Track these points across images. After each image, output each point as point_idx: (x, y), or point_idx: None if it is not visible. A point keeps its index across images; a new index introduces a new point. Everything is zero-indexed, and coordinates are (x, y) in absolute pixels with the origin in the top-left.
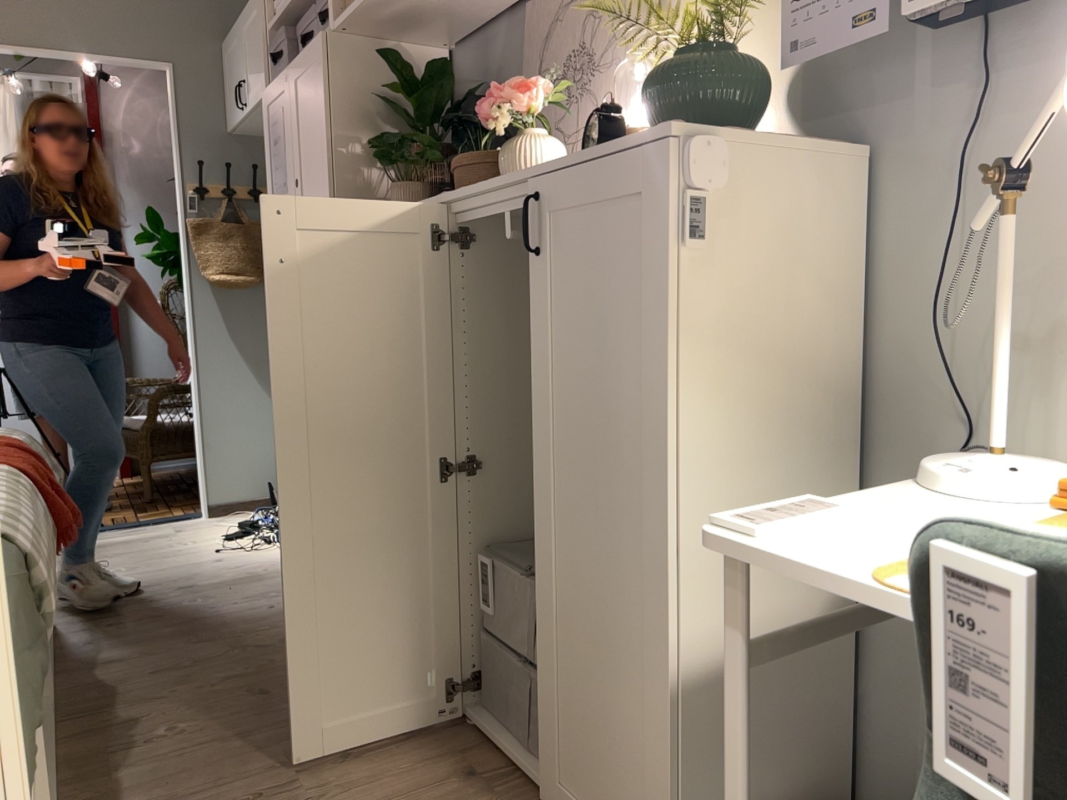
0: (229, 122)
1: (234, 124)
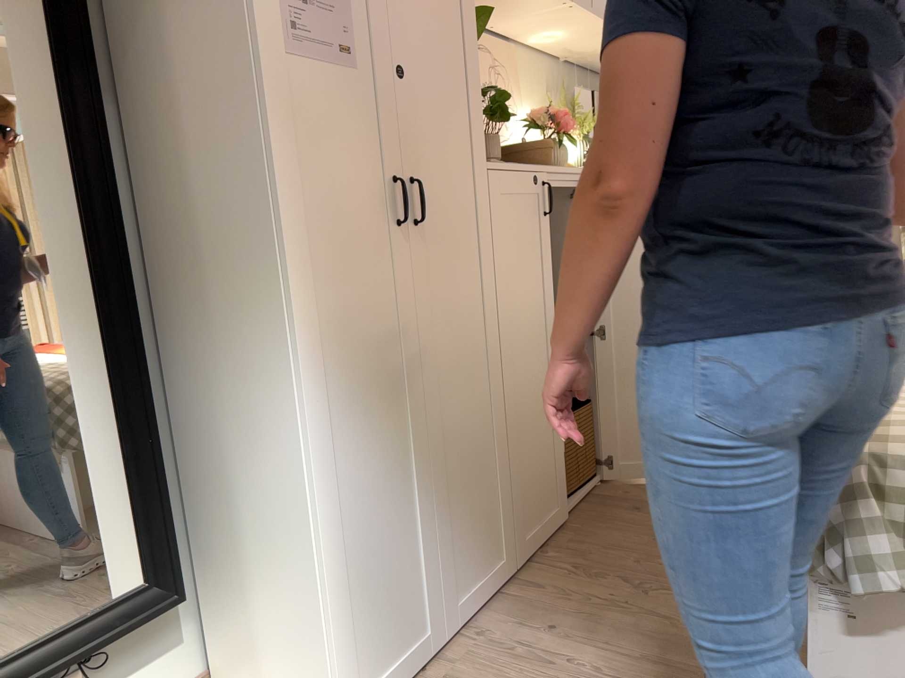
0: None
1: None
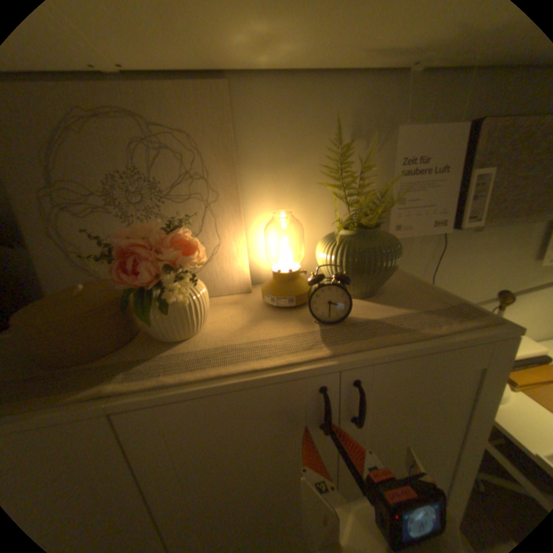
0: None
1: None
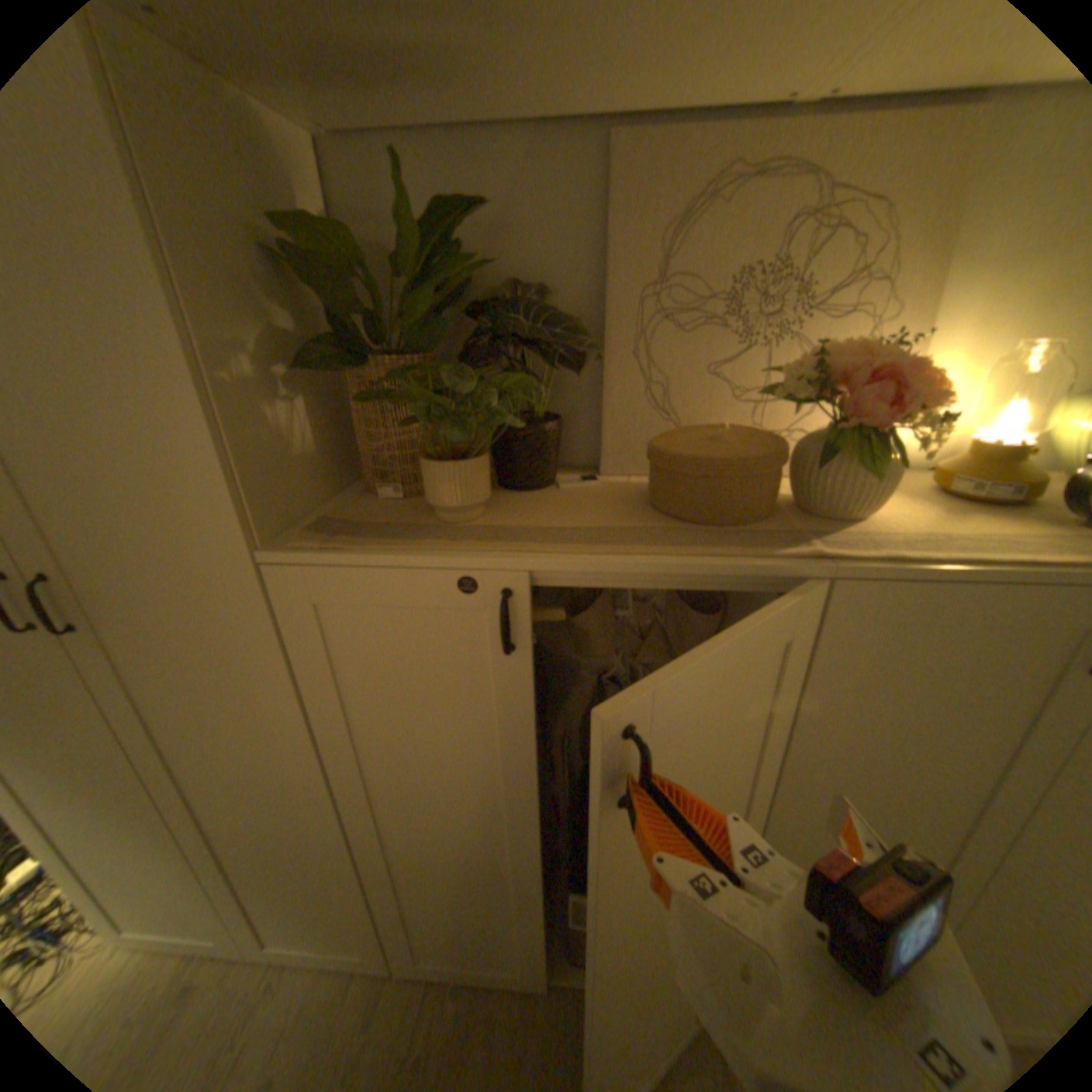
0: None
1: None
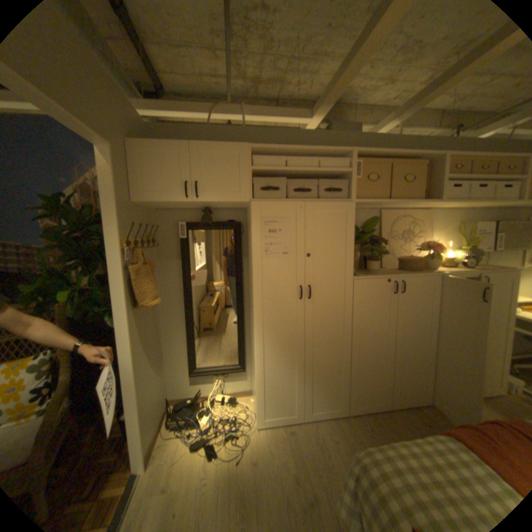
0: (140, 197)
1: (158, 202)
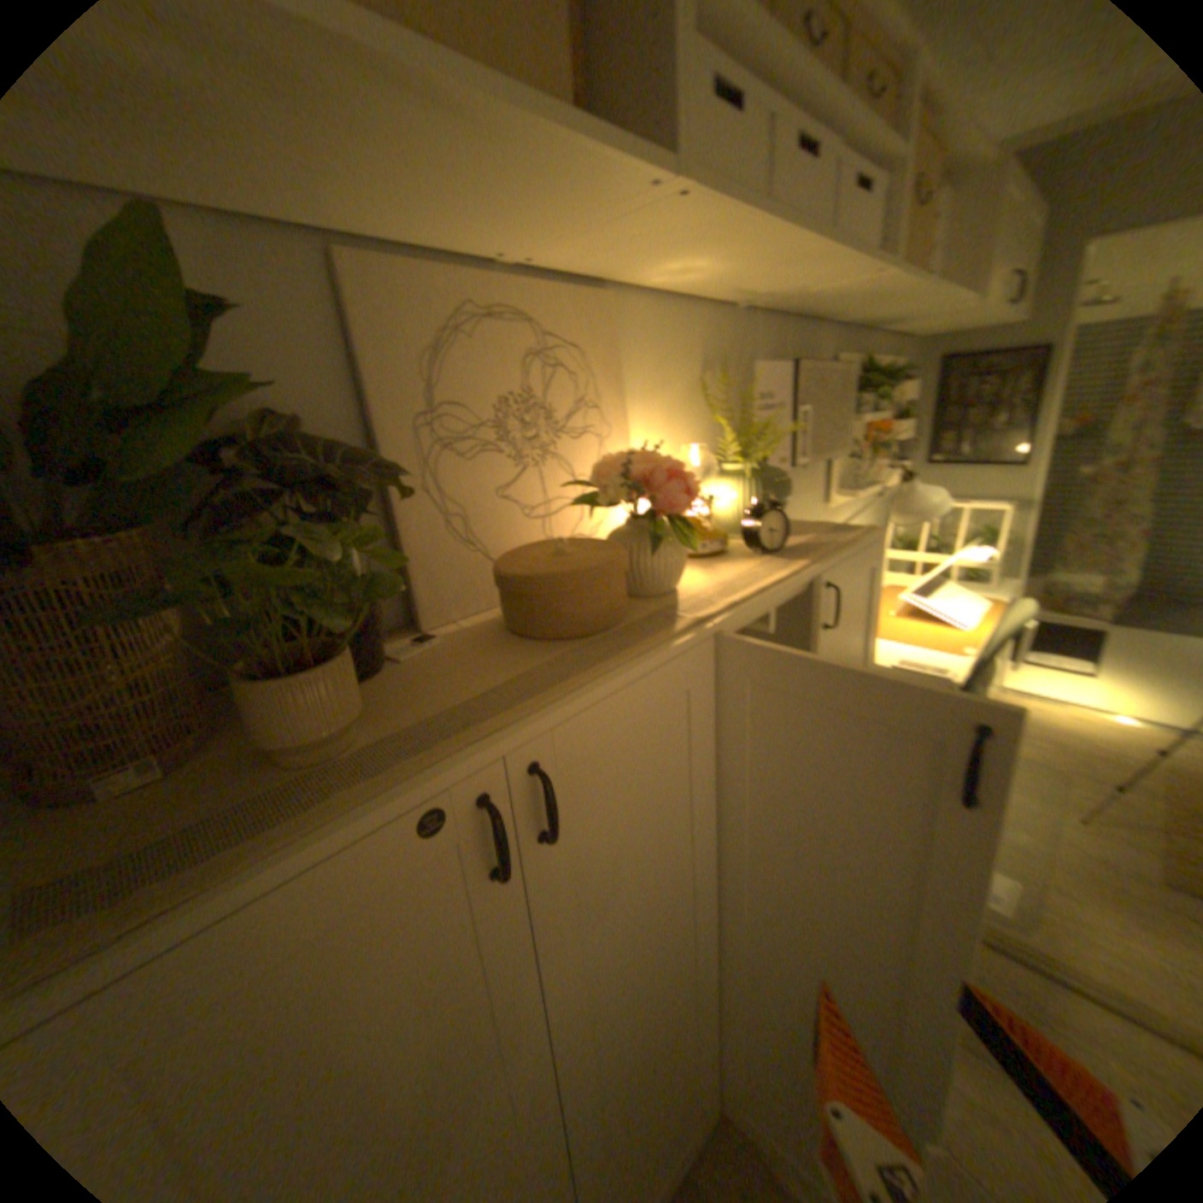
0: None
1: None
